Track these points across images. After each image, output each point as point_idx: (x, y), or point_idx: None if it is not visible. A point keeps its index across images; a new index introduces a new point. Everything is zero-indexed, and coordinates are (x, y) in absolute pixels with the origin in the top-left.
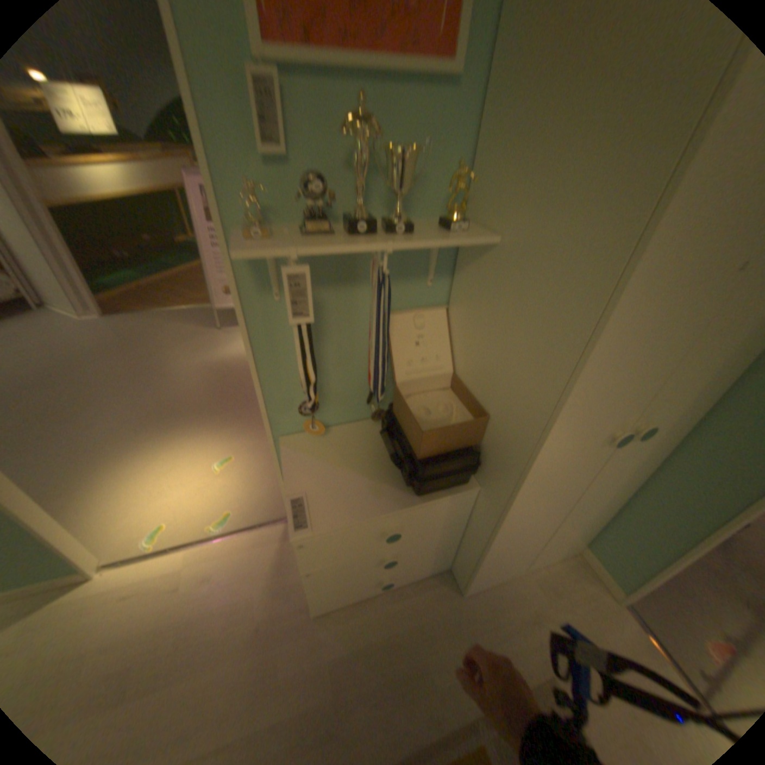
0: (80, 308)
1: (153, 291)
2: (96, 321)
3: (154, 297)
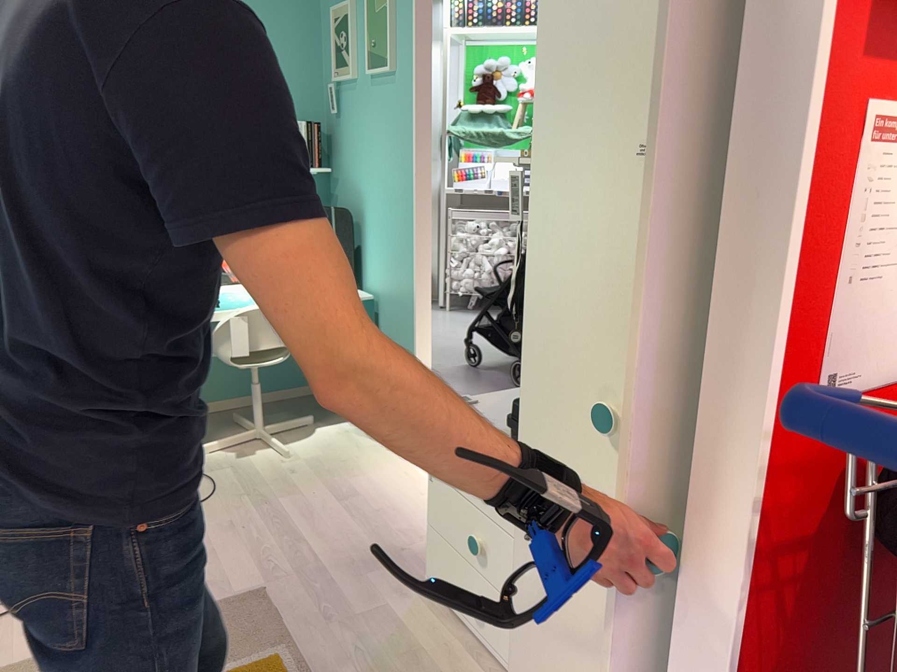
0: None
1: None
2: None
3: None
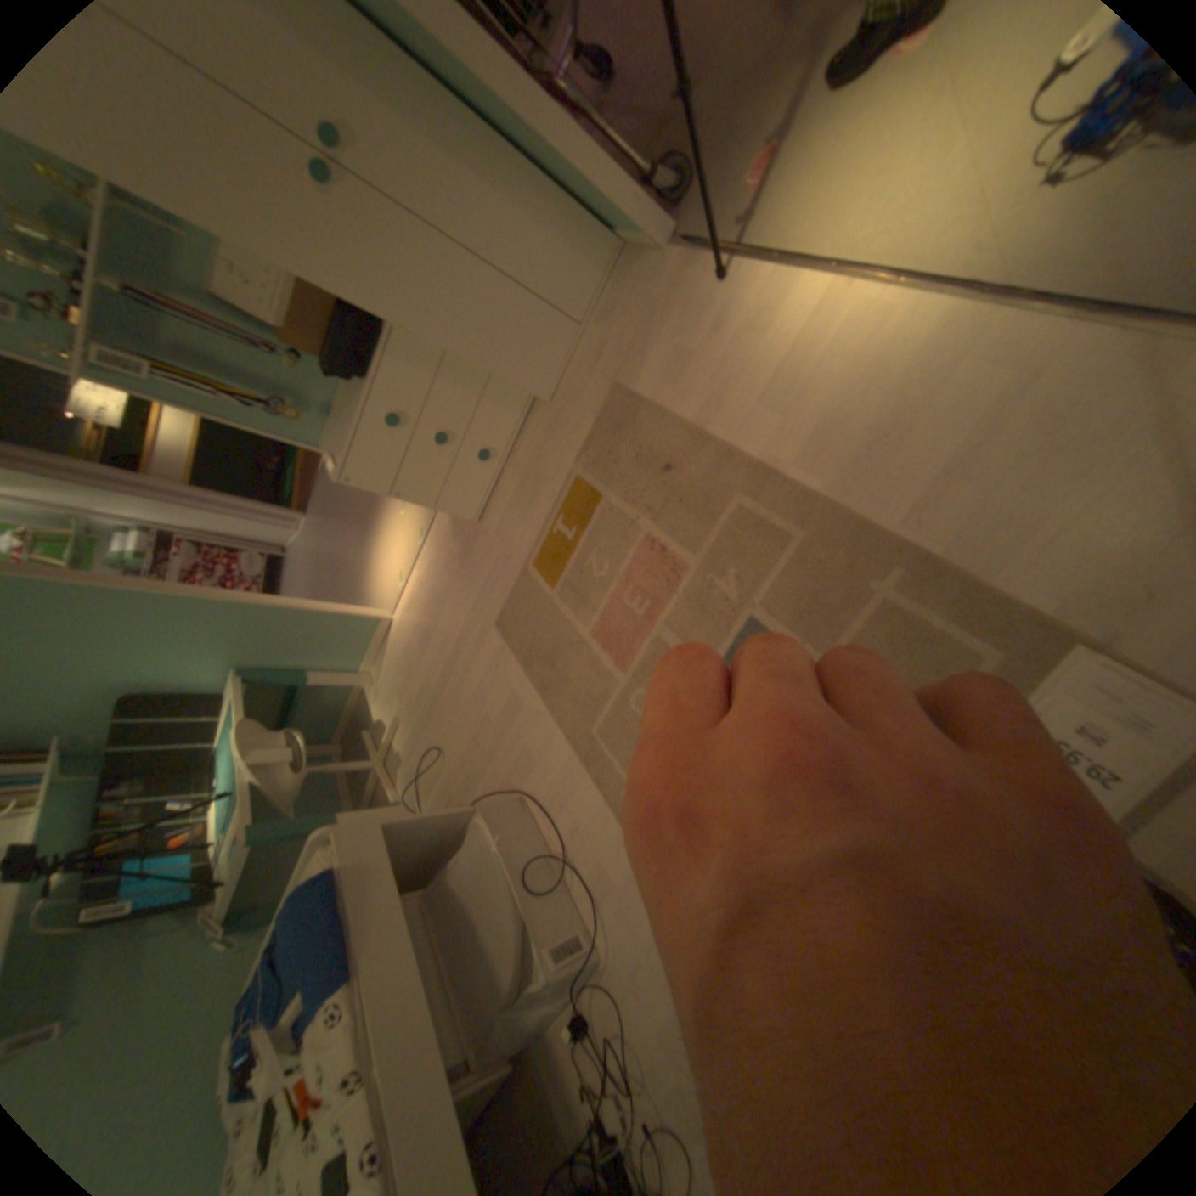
0: (291, 521)
1: (309, 458)
2: (306, 518)
3: (312, 461)
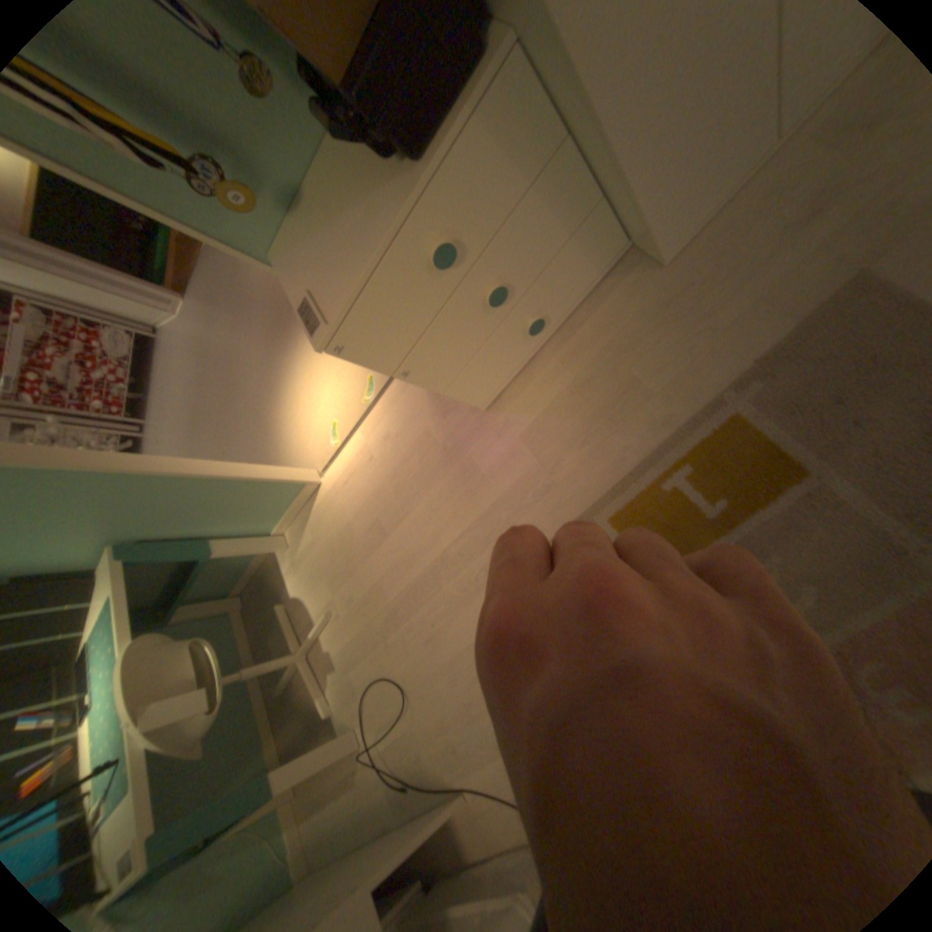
0: (166, 303)
1: None
2: (185, 302)
3: None
